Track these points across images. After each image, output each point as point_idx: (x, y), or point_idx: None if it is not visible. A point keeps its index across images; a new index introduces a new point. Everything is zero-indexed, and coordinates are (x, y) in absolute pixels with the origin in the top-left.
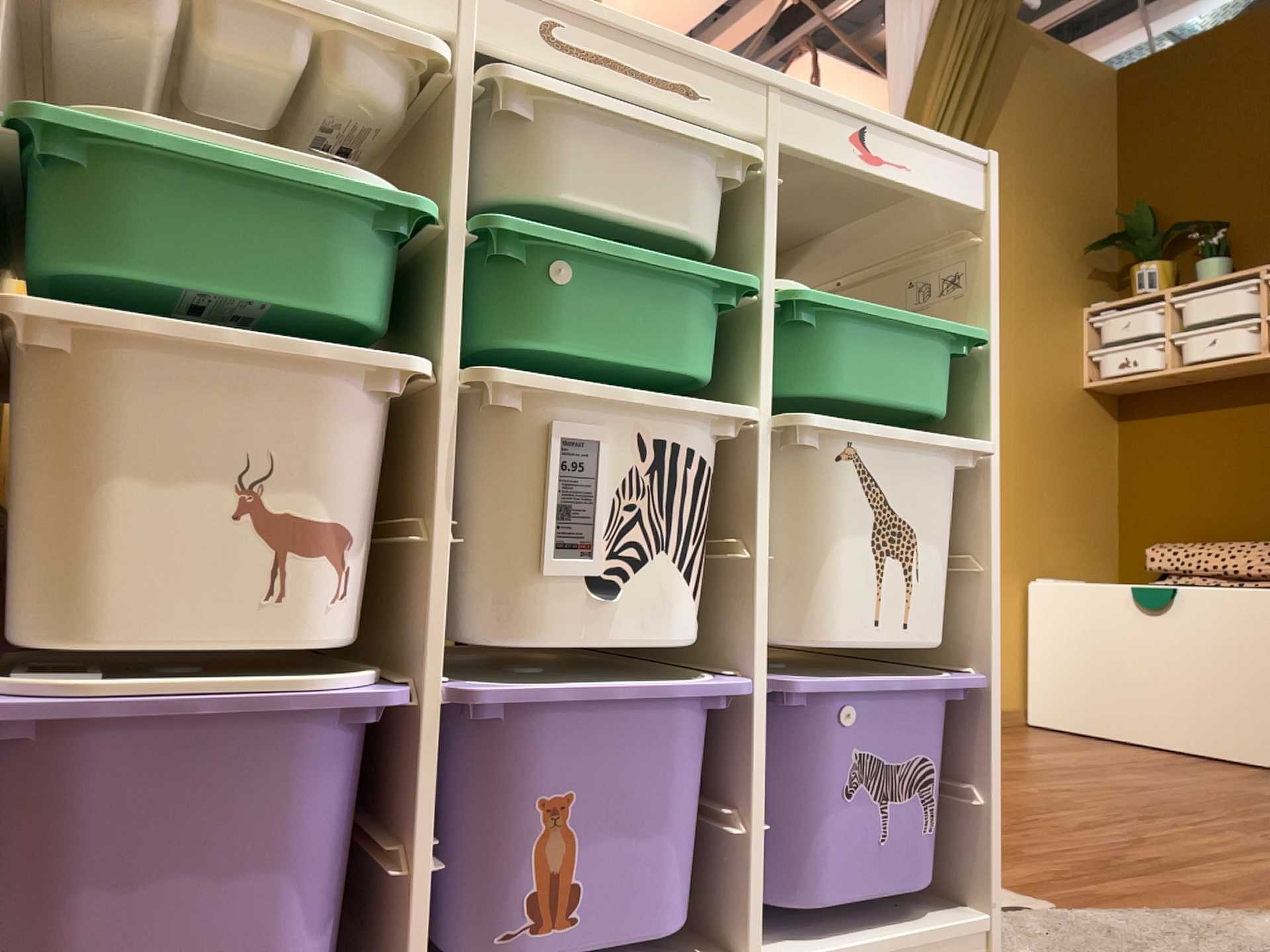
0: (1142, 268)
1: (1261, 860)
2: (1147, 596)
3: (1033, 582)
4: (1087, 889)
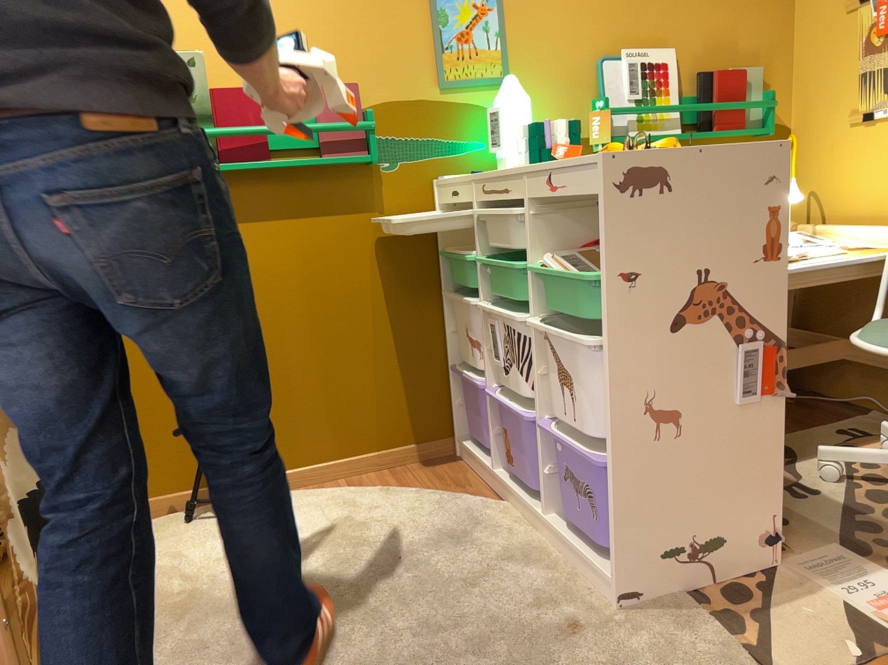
0: None
1: None
2: None
3: None
4: None
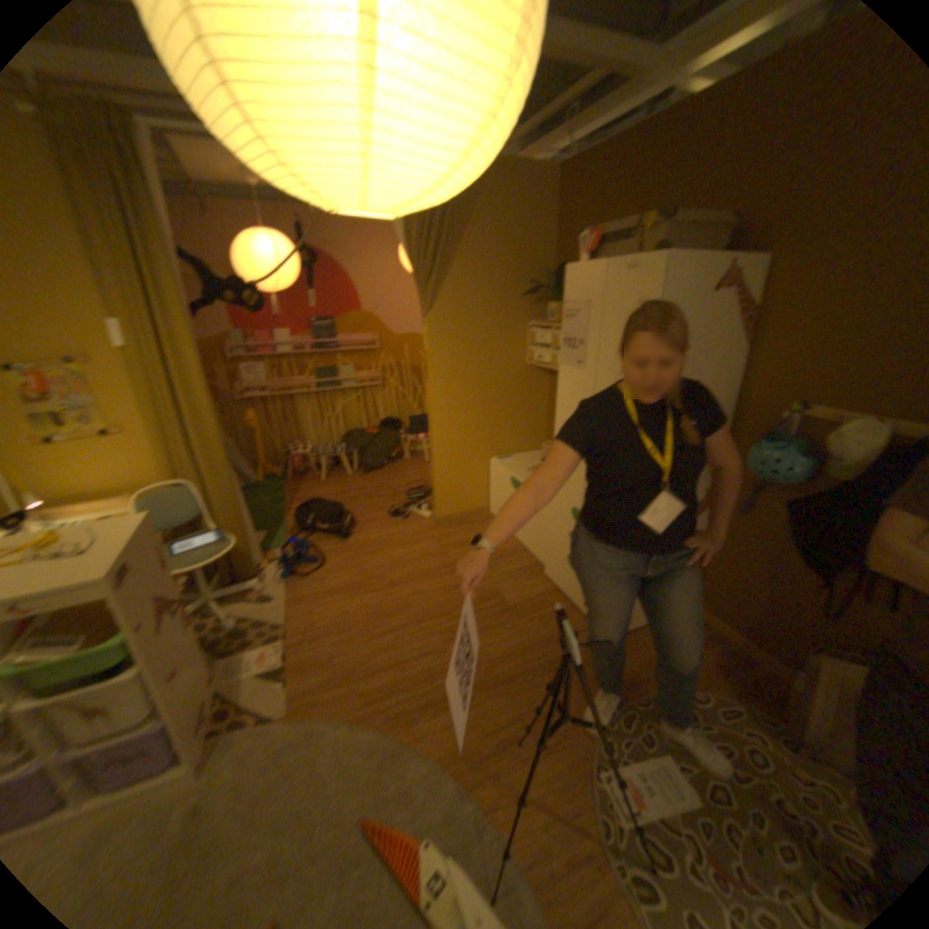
0: (554, 305)
1: (410, 674)
2: (514, 487)
3: (490, 464)
4: (311, 707)
